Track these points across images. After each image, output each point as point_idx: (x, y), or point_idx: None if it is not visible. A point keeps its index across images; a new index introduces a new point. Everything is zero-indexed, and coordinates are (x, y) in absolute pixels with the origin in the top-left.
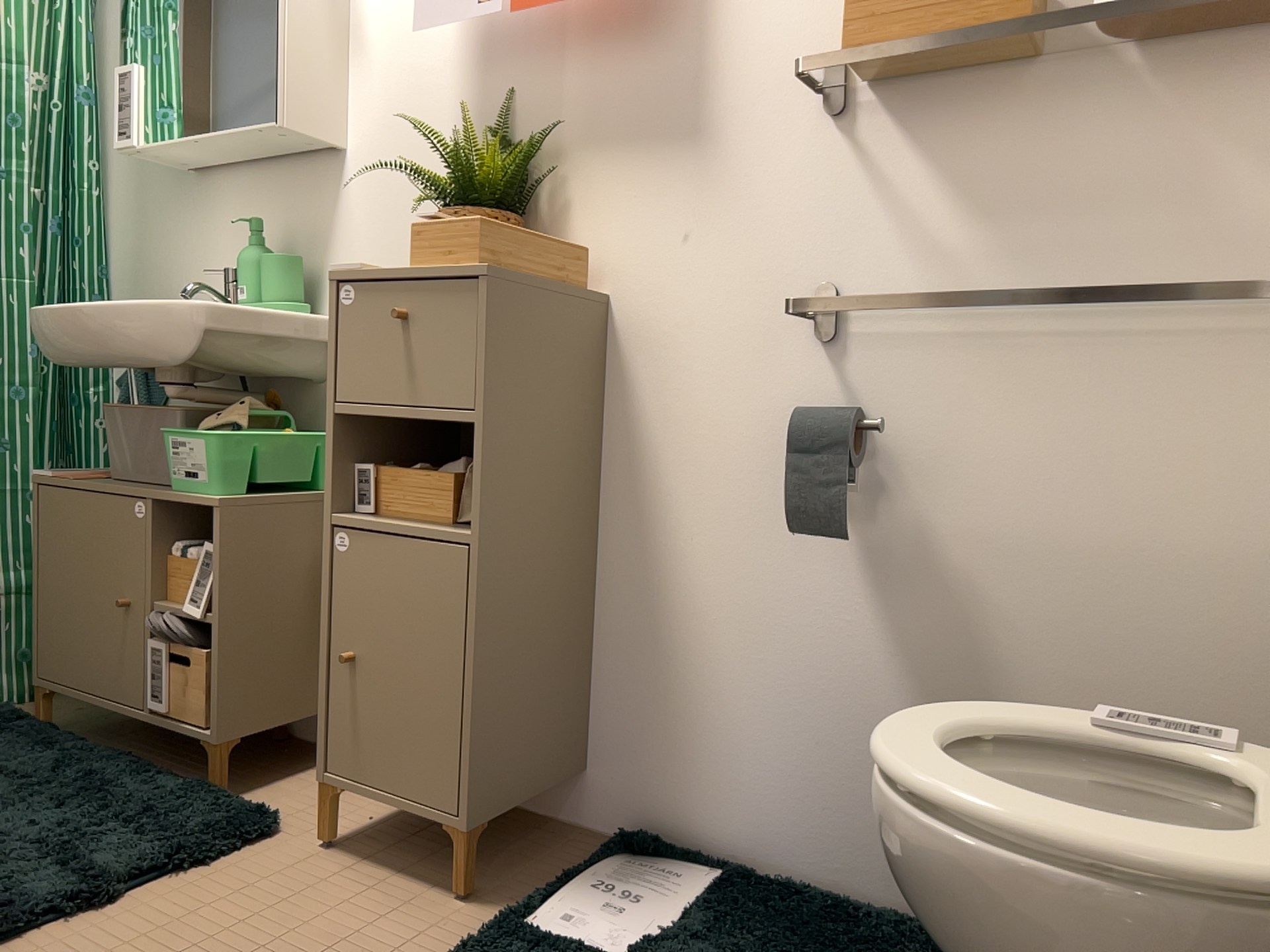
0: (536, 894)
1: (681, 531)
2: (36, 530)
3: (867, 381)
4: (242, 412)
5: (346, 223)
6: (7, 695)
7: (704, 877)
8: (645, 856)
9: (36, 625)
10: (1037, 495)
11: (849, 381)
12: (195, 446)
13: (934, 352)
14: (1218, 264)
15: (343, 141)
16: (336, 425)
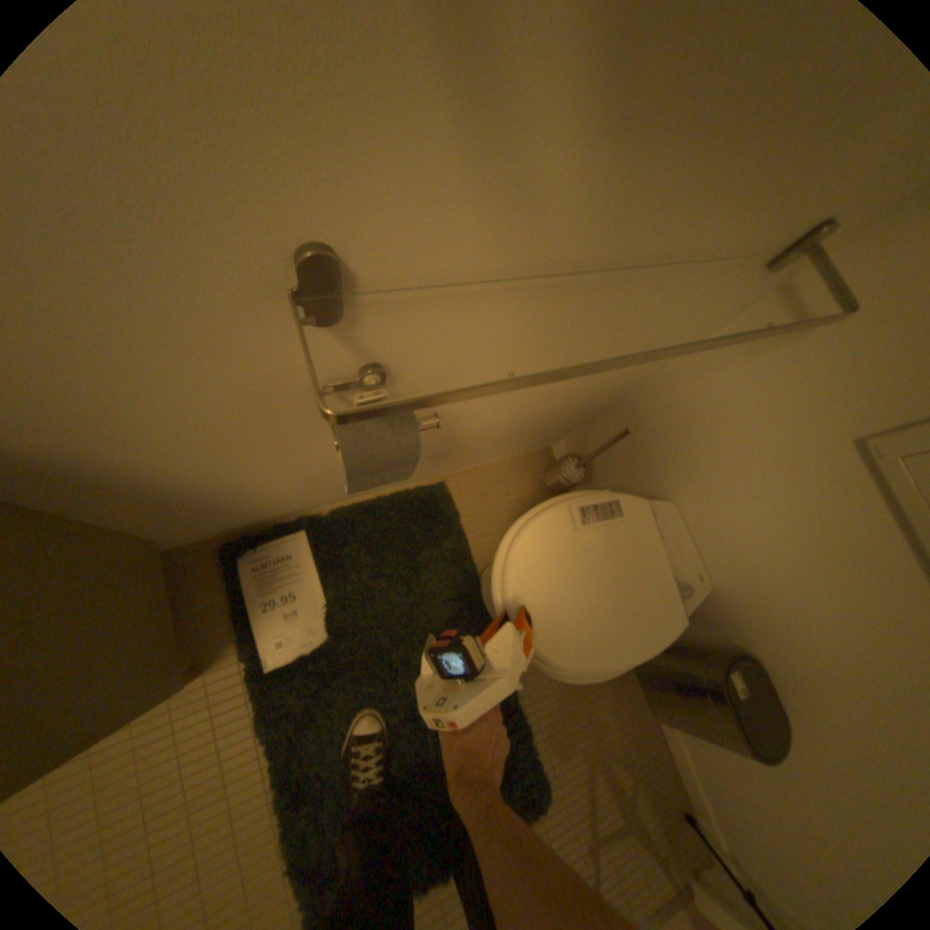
0: (241, 644)
1: (165, 468)
2: None
3: (386, 337)
4: None
5: None
6: None
7: (301, 545)
8: (254, 553)
9: None
10: (521, 370)
11: (361, 340)
12: None
13: (474, 302)
14: (773, 207)
15: None
16: None
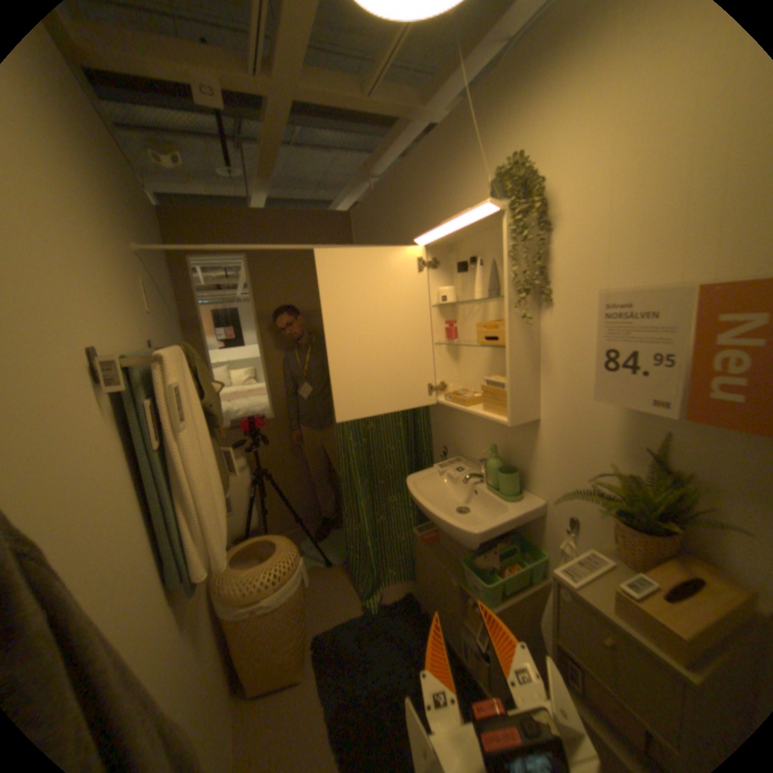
0: None
1: None
2: (415, 551)
3: None
4: (497, 560)
5: (542, 455)
6: (410, 574)
7: None
8: None
9: (418, 583)
10: None
11: None
12: (479, 582)
13: None
14: None
15: (539, 418)
16: (561, 651)
